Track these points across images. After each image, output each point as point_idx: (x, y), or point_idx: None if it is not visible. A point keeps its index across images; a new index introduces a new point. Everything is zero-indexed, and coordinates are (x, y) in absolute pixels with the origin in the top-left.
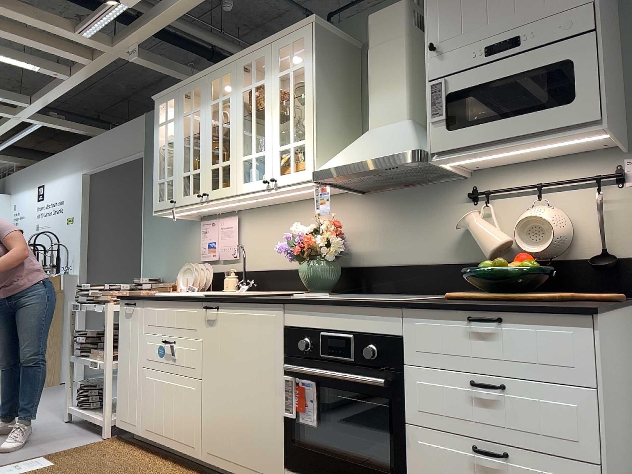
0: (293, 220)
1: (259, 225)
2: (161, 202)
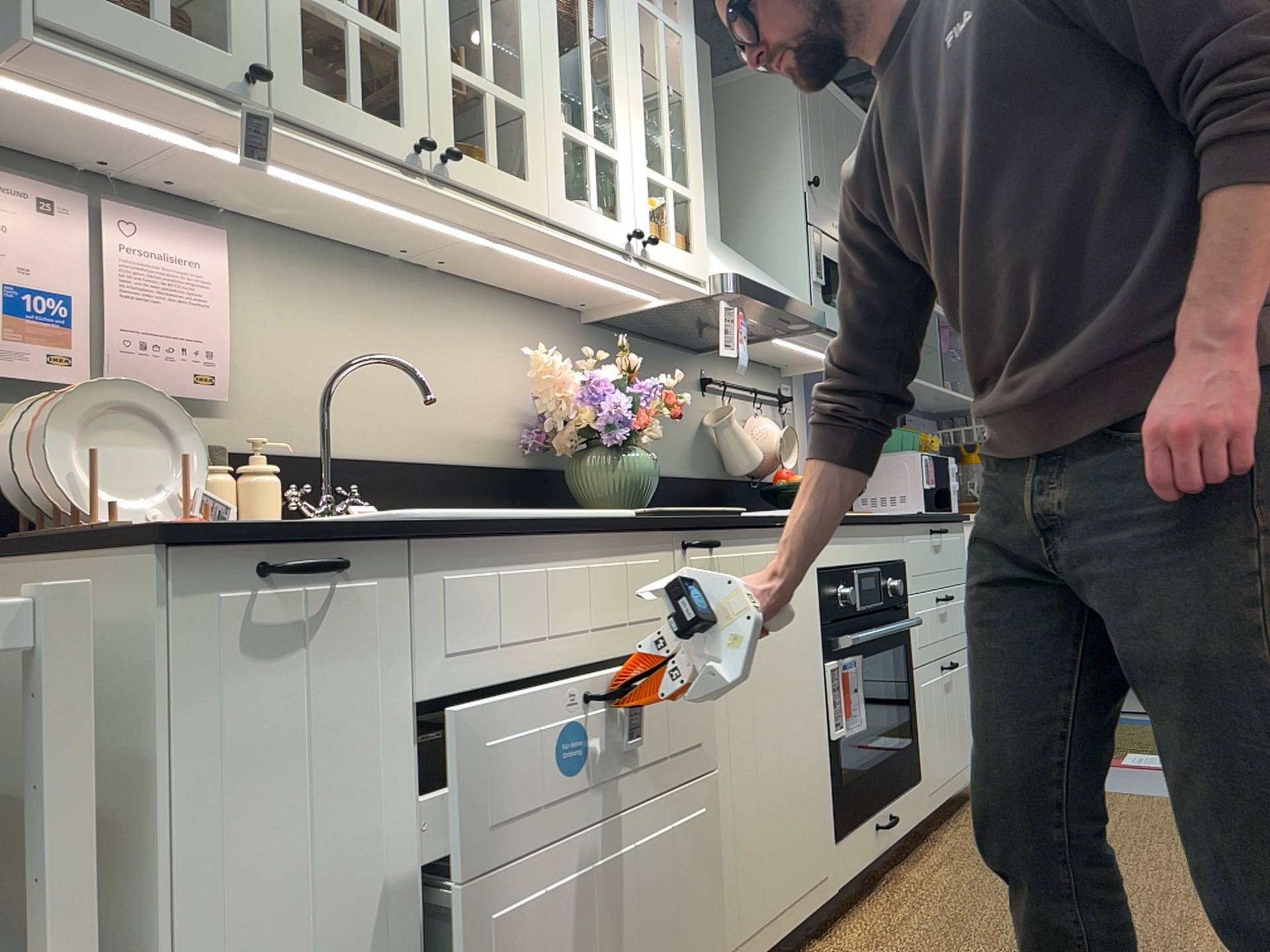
0: (439, 326)
1: (316, 300)
2: (116, 8)
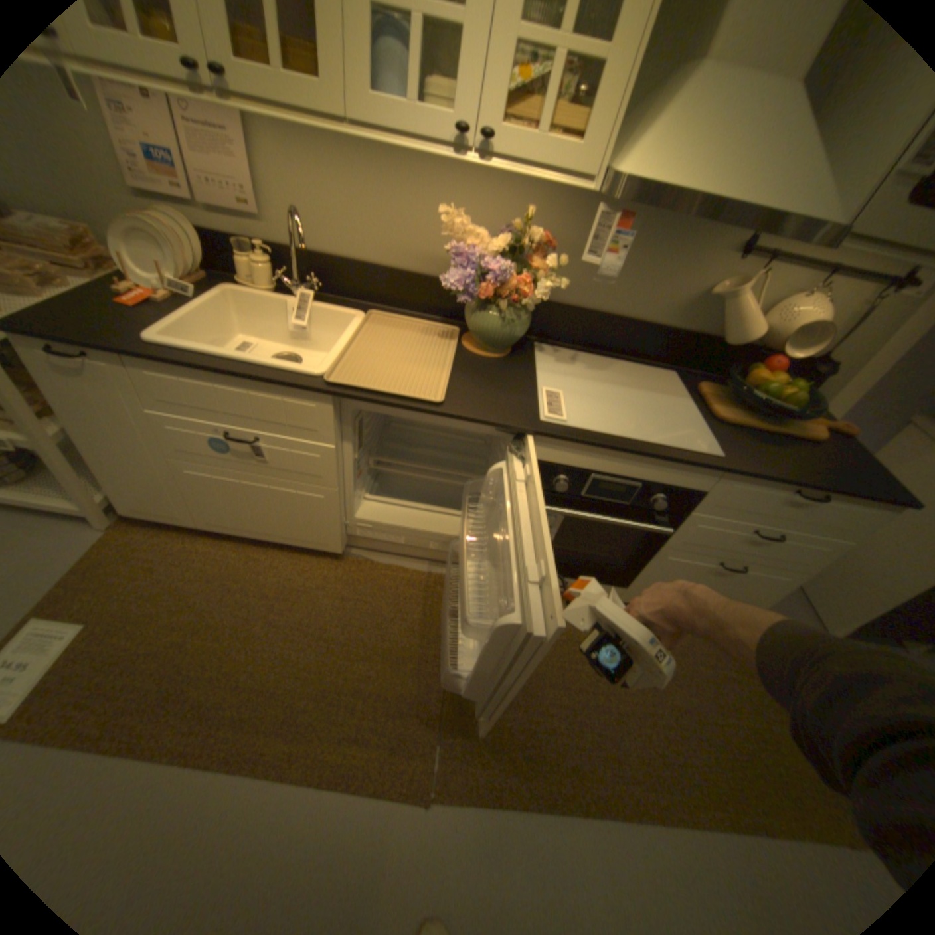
0: (410, 171)
1: (311, 149)
2: None
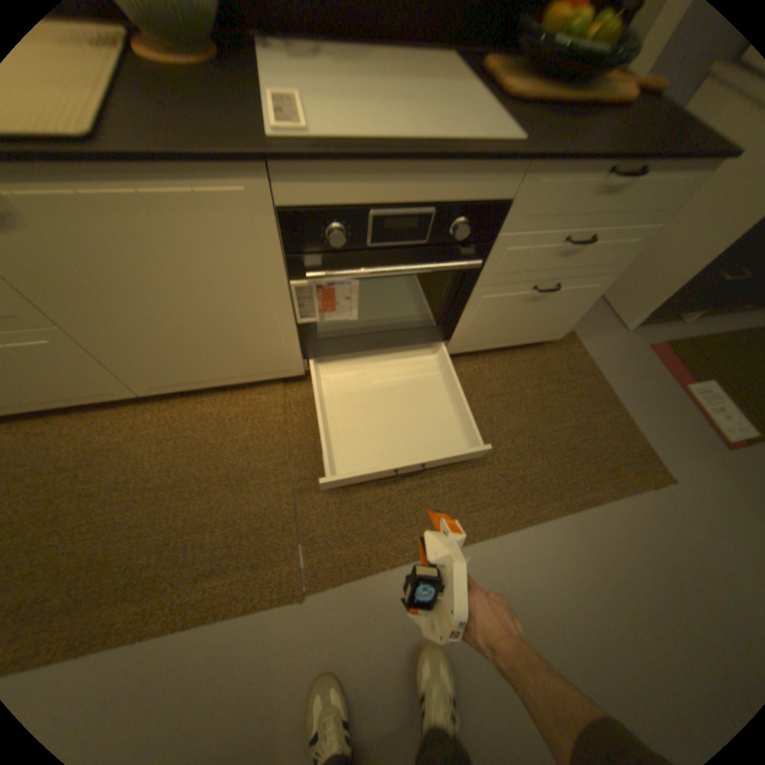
0: None
1: None
2: None
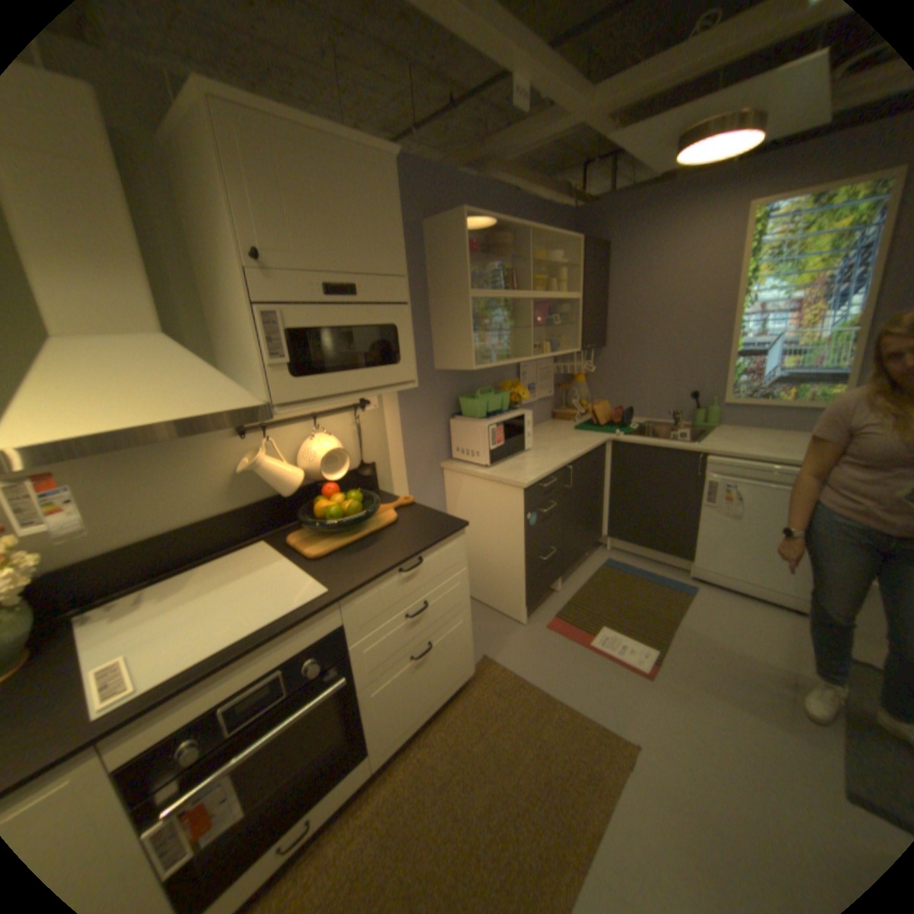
0: None
1: None
2: None
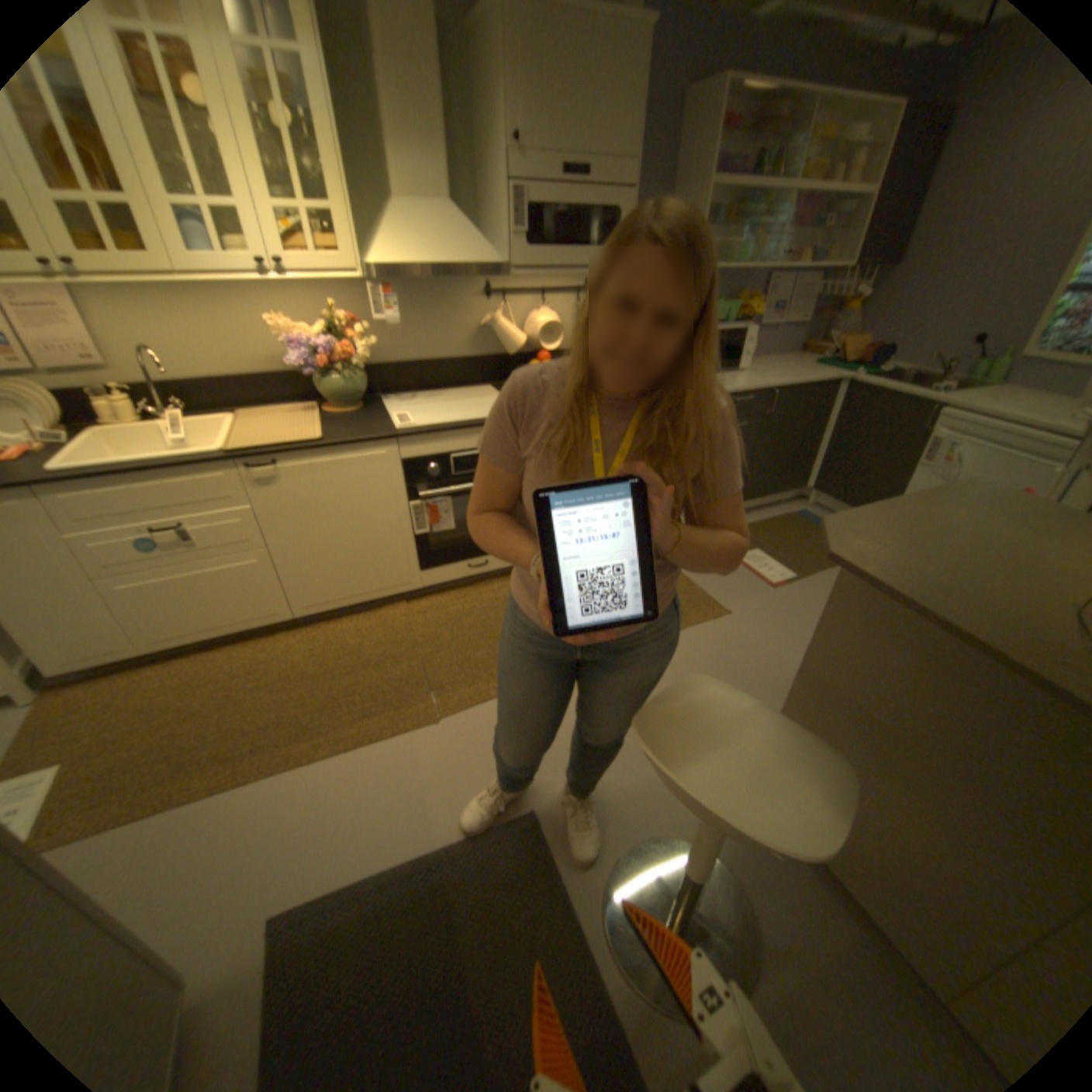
0: (231, 302)
1: (142, 305)
2: None
